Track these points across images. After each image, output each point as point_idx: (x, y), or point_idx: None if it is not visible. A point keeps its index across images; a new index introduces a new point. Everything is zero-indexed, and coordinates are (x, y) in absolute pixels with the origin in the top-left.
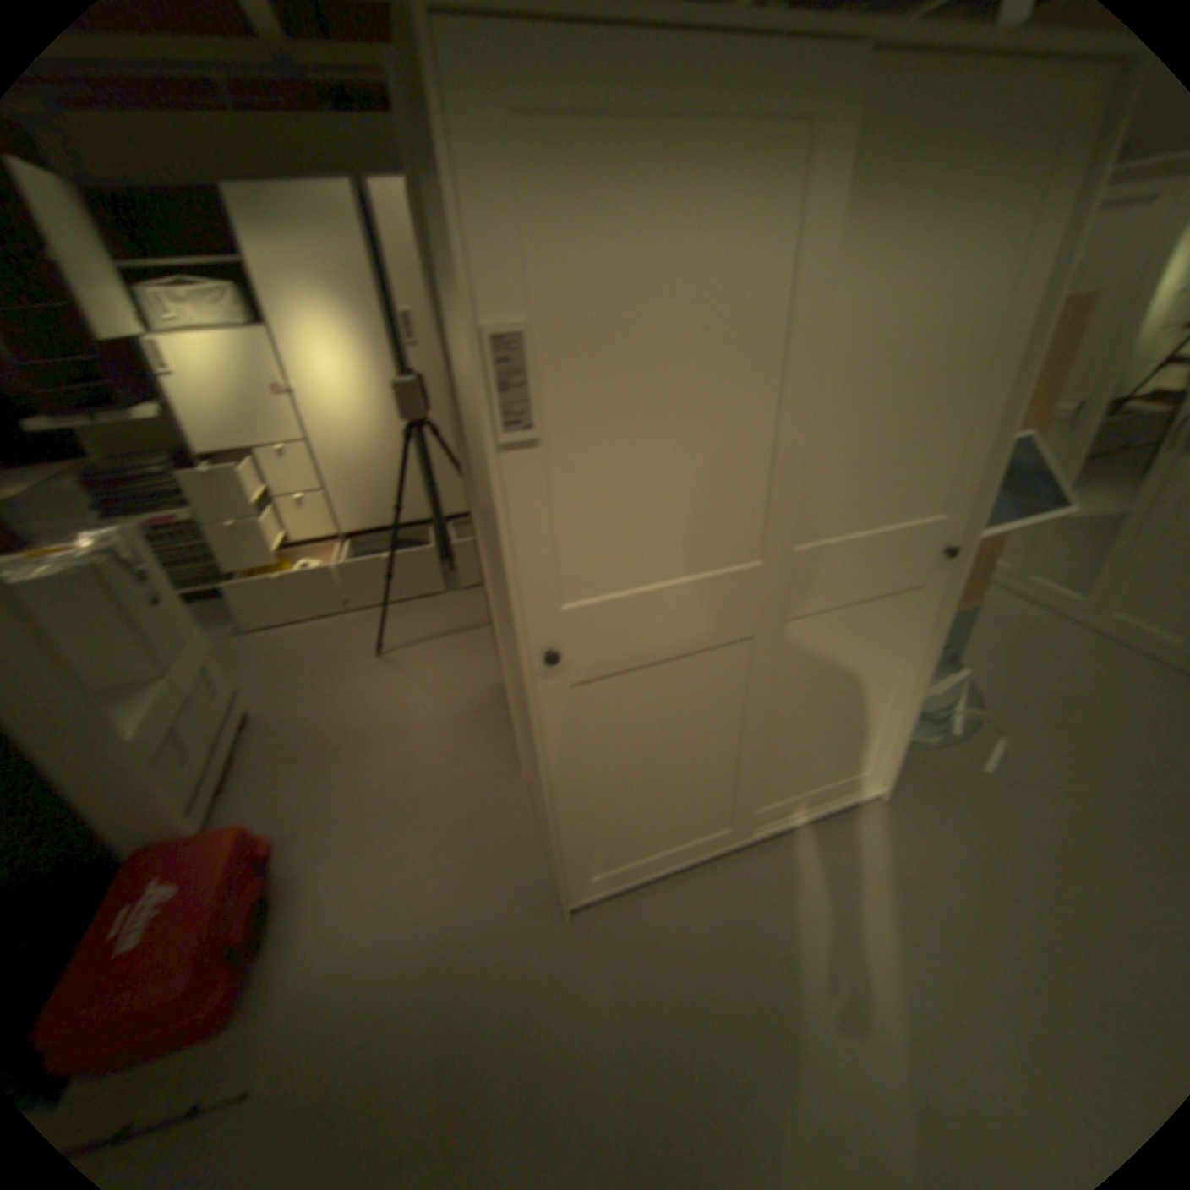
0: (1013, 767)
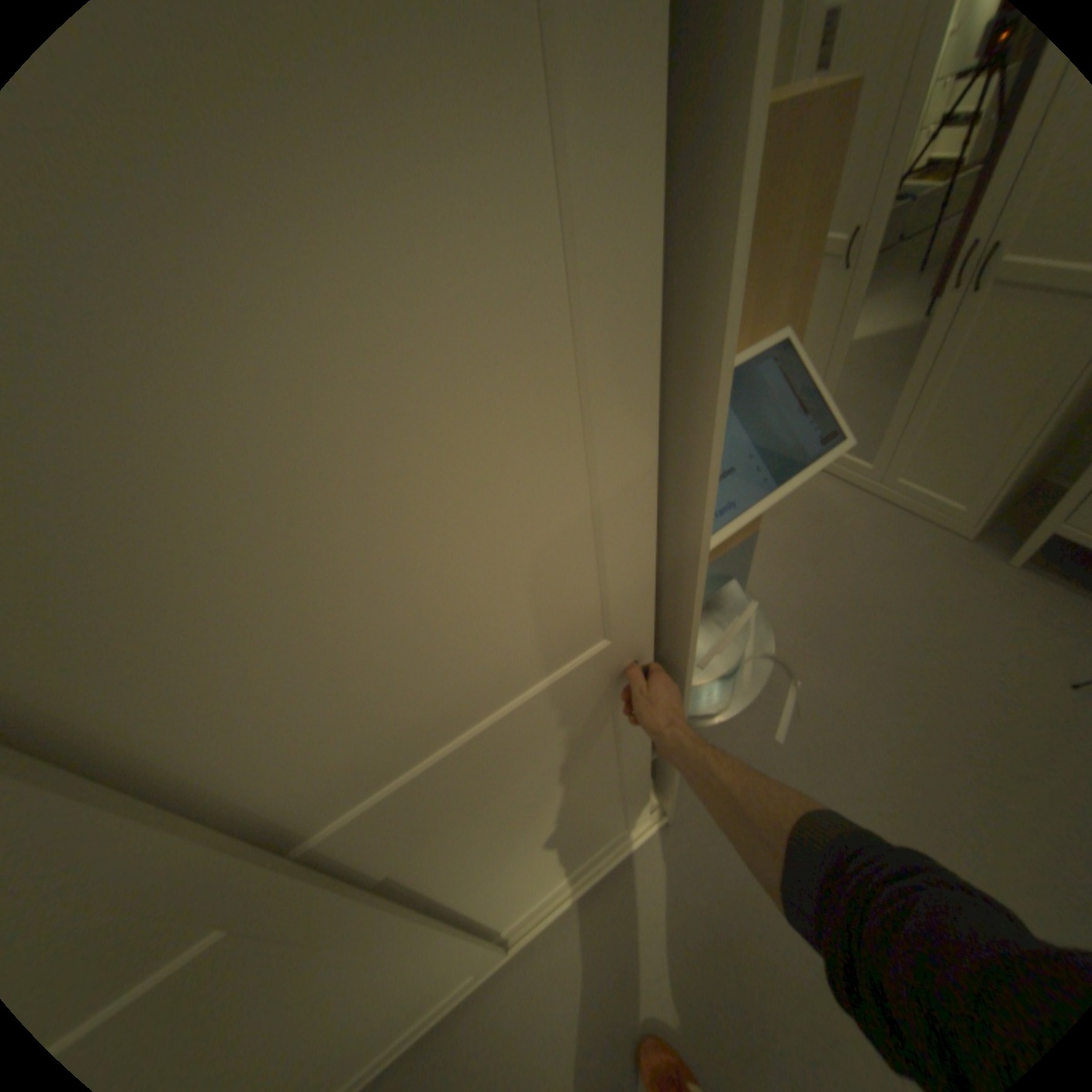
0: (804, 724)
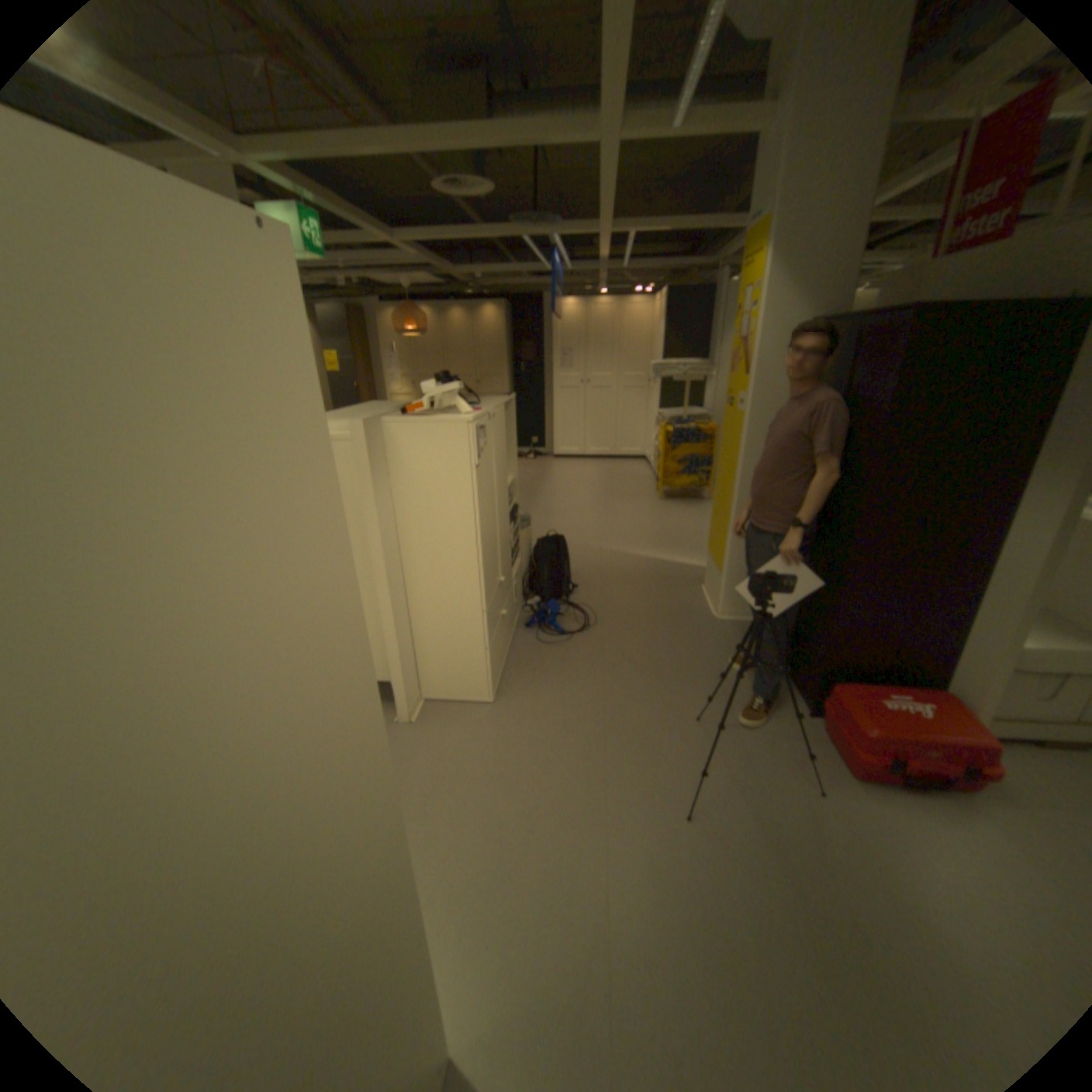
0: None
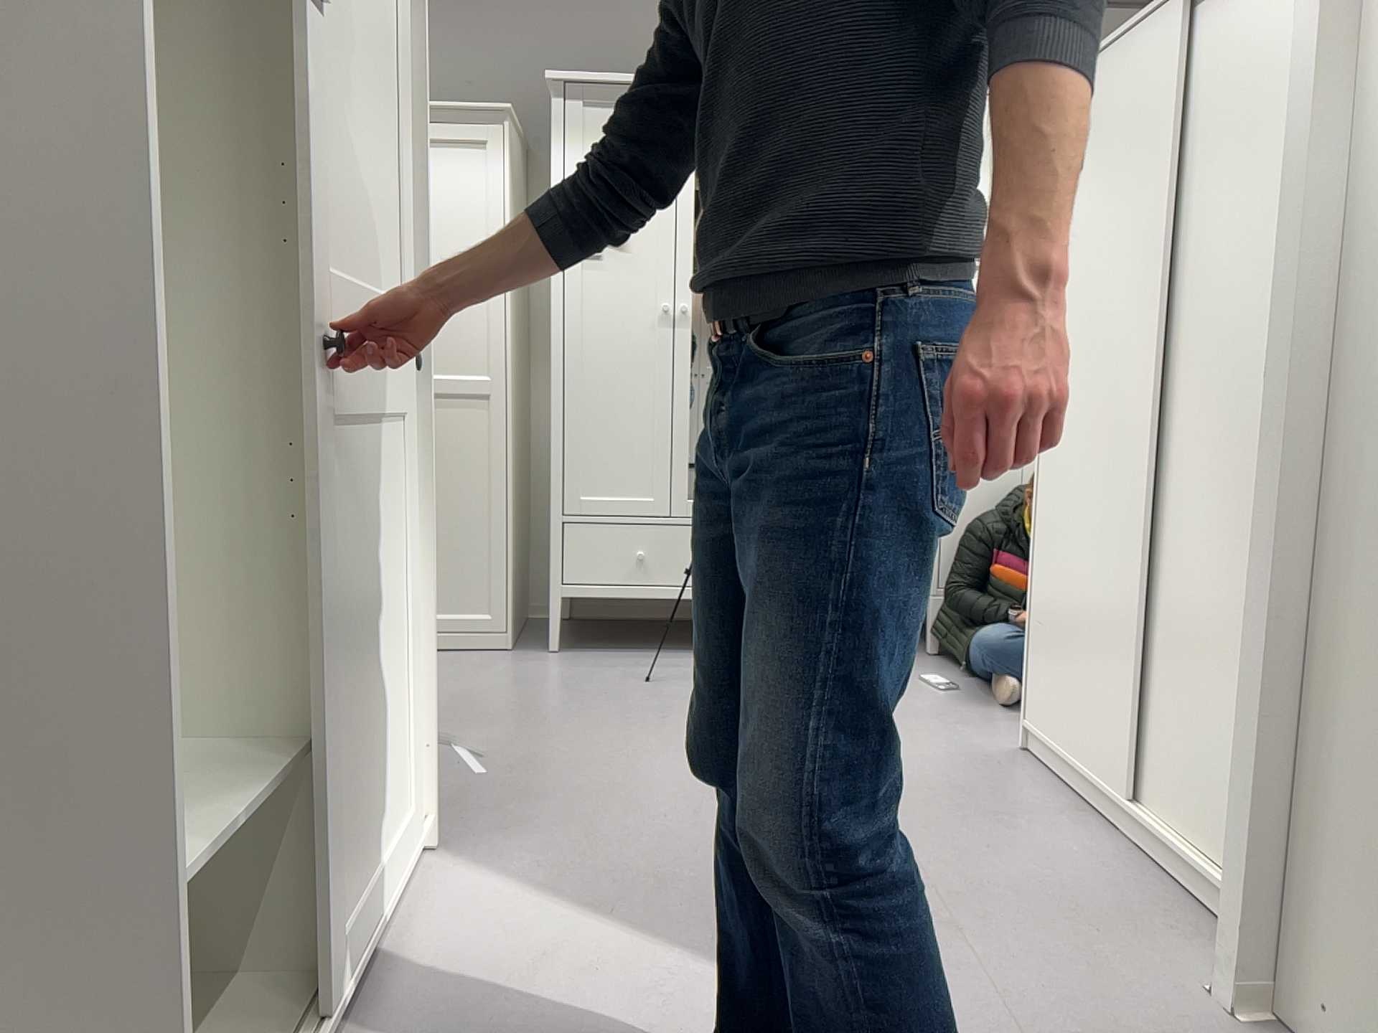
0: (490, 764)
